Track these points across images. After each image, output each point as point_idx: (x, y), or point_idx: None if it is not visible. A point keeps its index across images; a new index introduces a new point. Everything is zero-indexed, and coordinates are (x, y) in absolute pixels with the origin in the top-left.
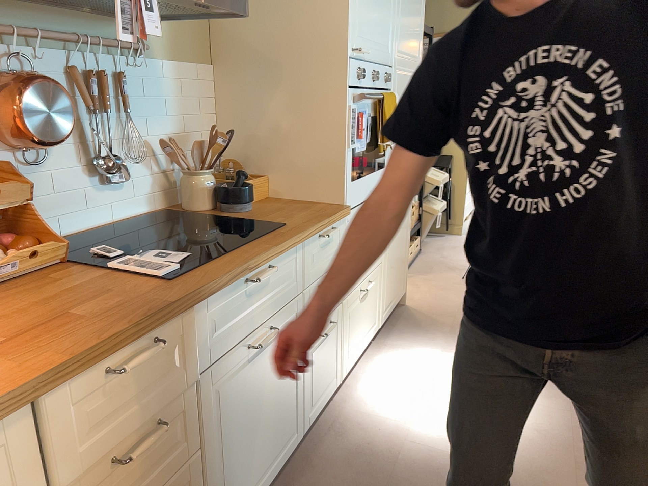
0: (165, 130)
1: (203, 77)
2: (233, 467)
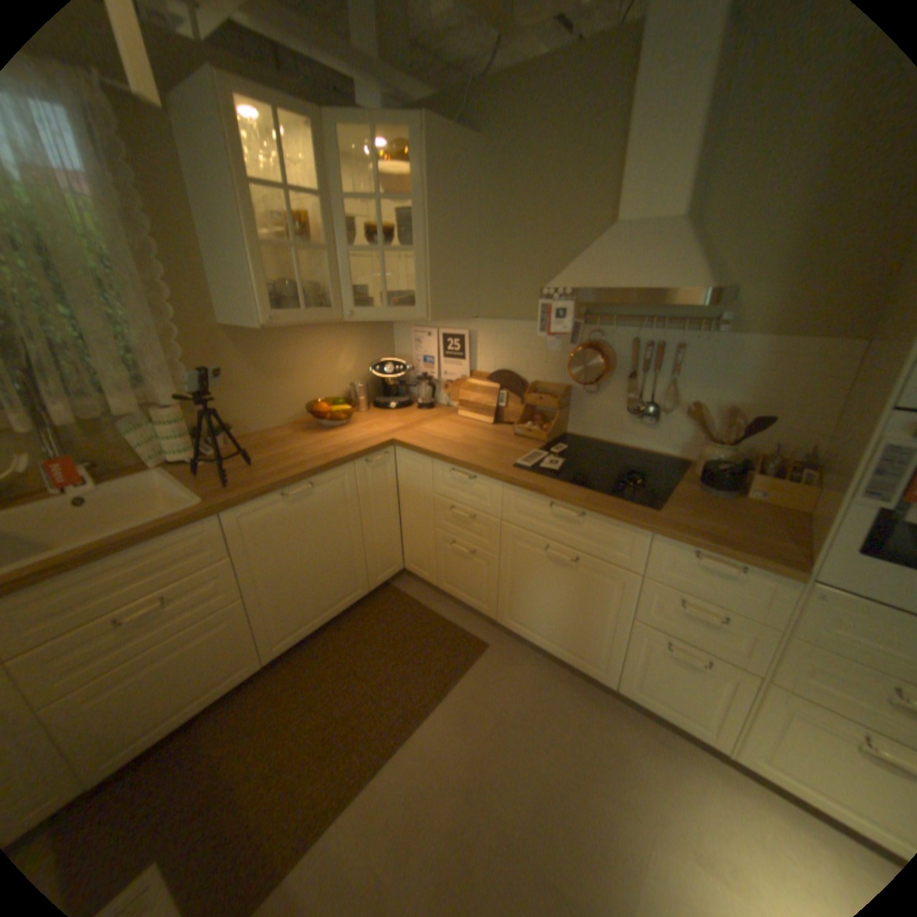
0: (728, 397)
1: (832, 352)
2: (524, 600)
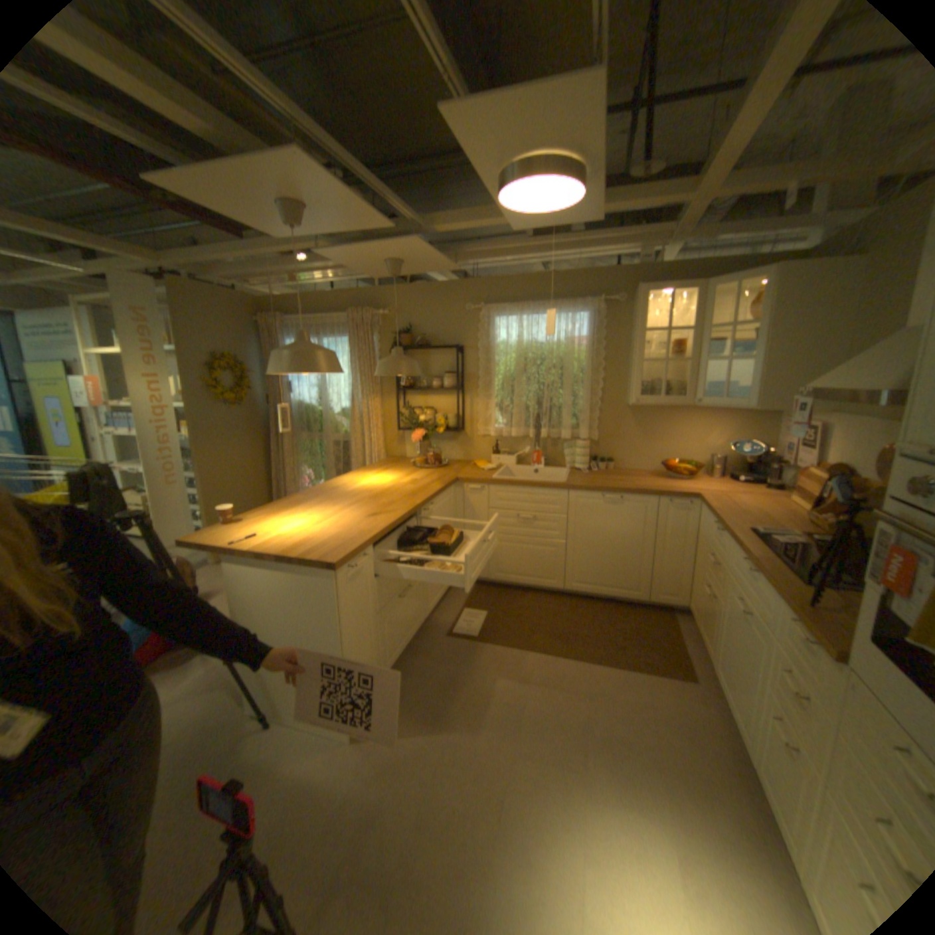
0: None
1: None
2: (727, 652)
